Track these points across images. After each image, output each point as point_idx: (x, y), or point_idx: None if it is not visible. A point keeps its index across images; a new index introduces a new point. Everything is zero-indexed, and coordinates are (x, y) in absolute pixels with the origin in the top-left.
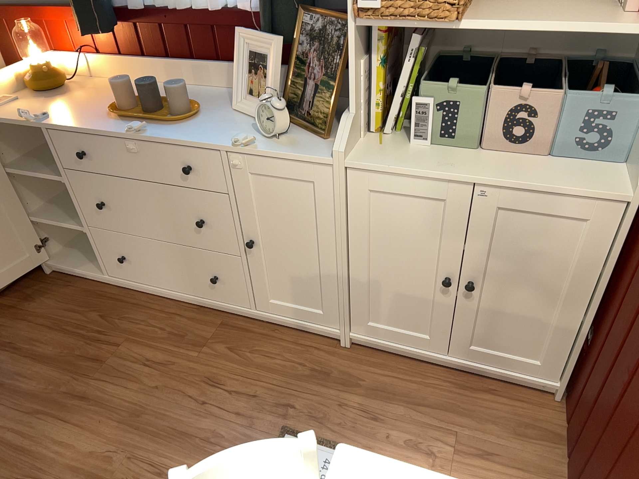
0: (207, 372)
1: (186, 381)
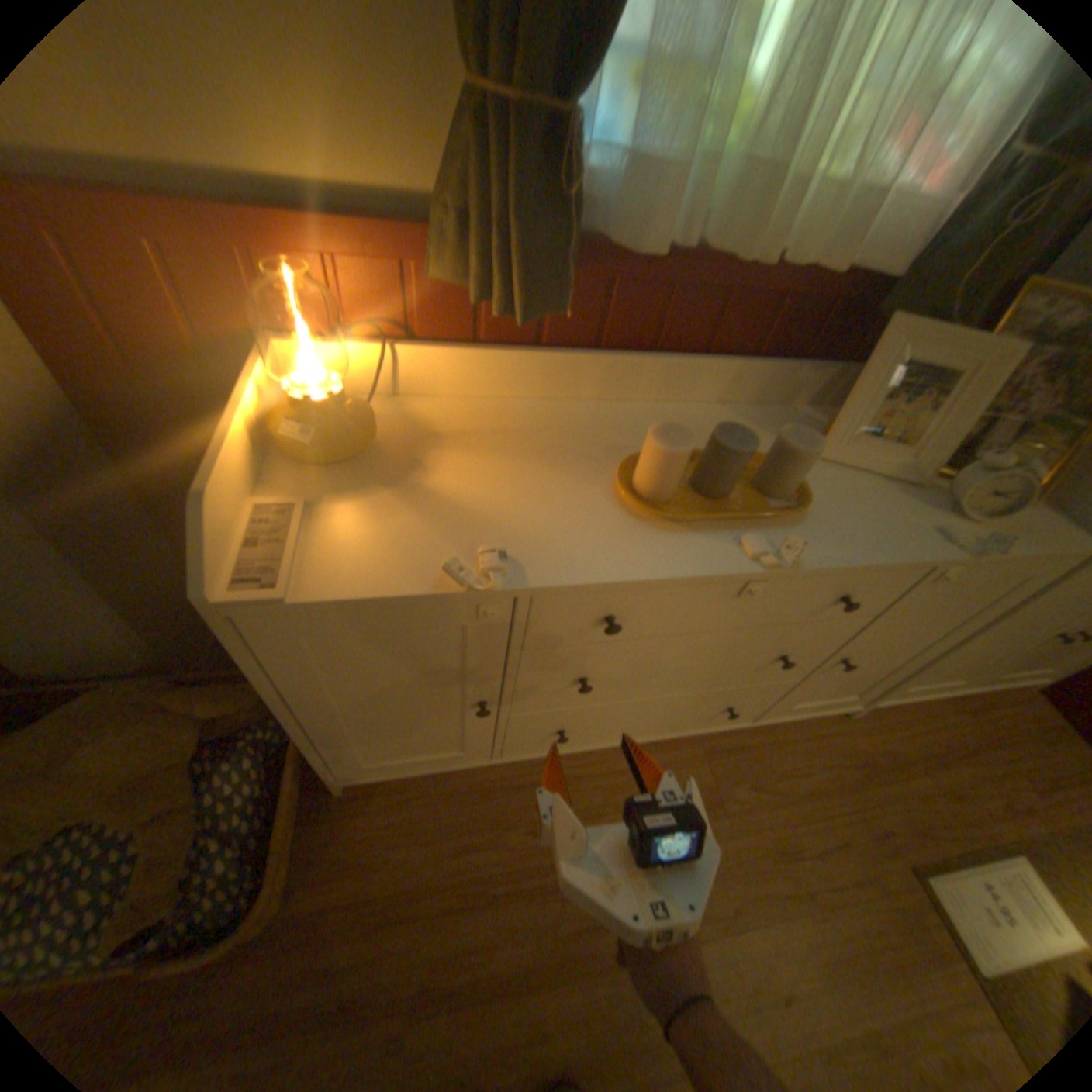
0: (769, 851)
1: (761, 882)
